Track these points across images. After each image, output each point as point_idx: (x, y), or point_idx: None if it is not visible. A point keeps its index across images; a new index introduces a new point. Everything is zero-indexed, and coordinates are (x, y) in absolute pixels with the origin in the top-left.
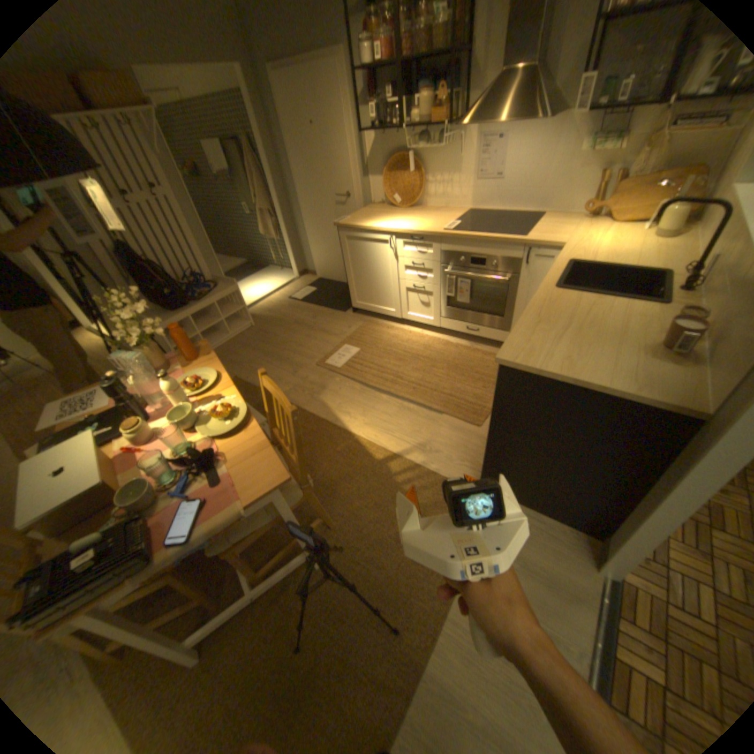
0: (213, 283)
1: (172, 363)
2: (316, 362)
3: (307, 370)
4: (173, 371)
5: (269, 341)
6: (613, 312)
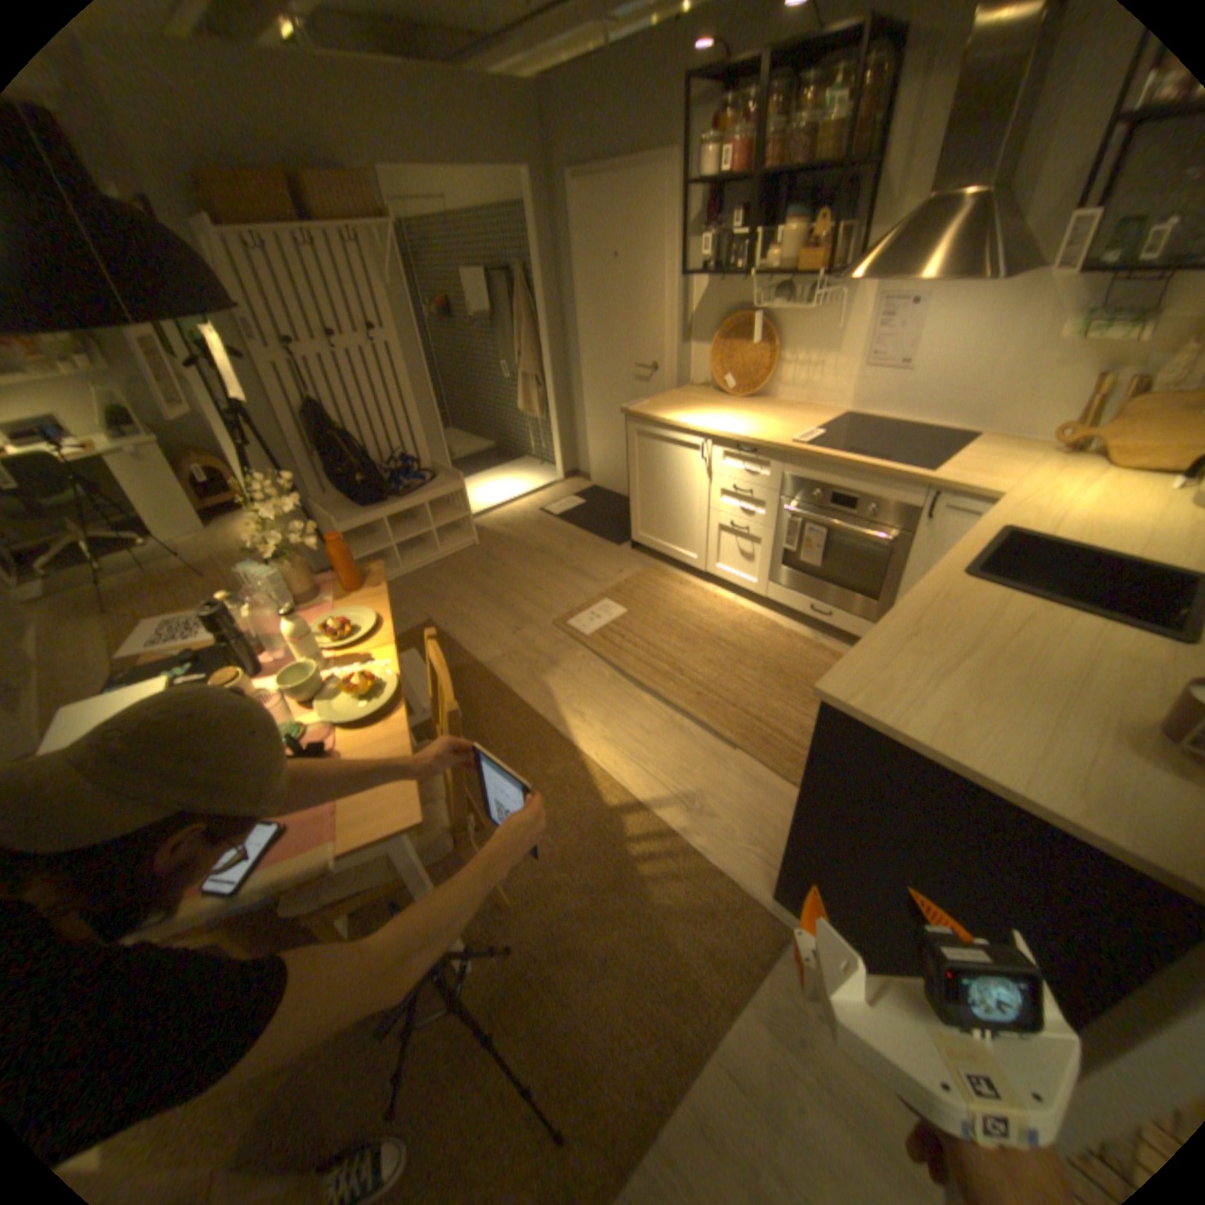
0: (432, 474)
1: (325, 592)
2: (555, 620)
3: (538, 630)
4: (321, 605)
5: (494, 573)
6: (1070, 641)
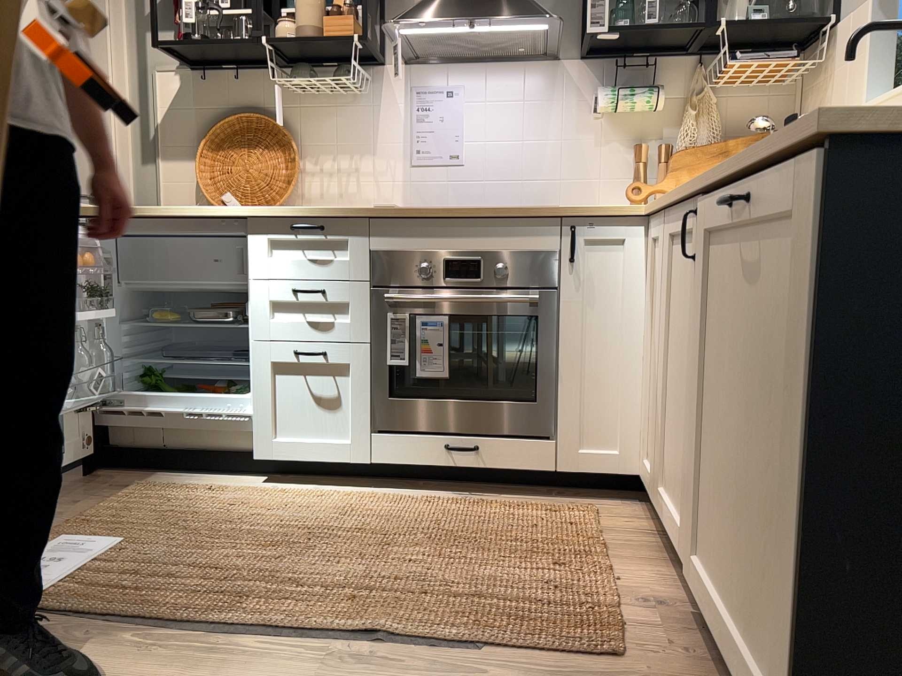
0: None
1: None
2: None
3: None
4: None
5: None
6: None
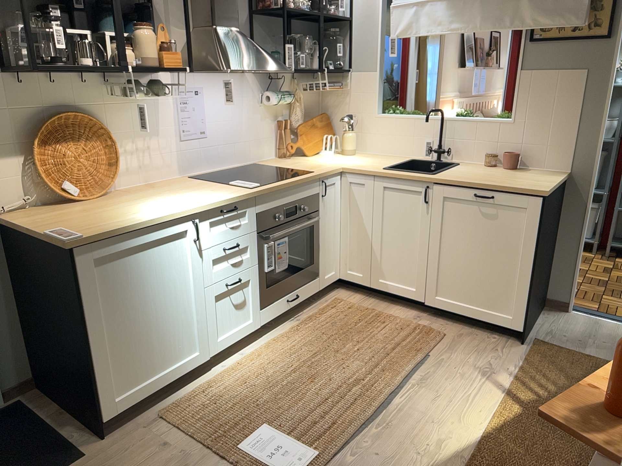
0: None
1: None
2: None
3: None
4: None
5: None
6: (470, 171)
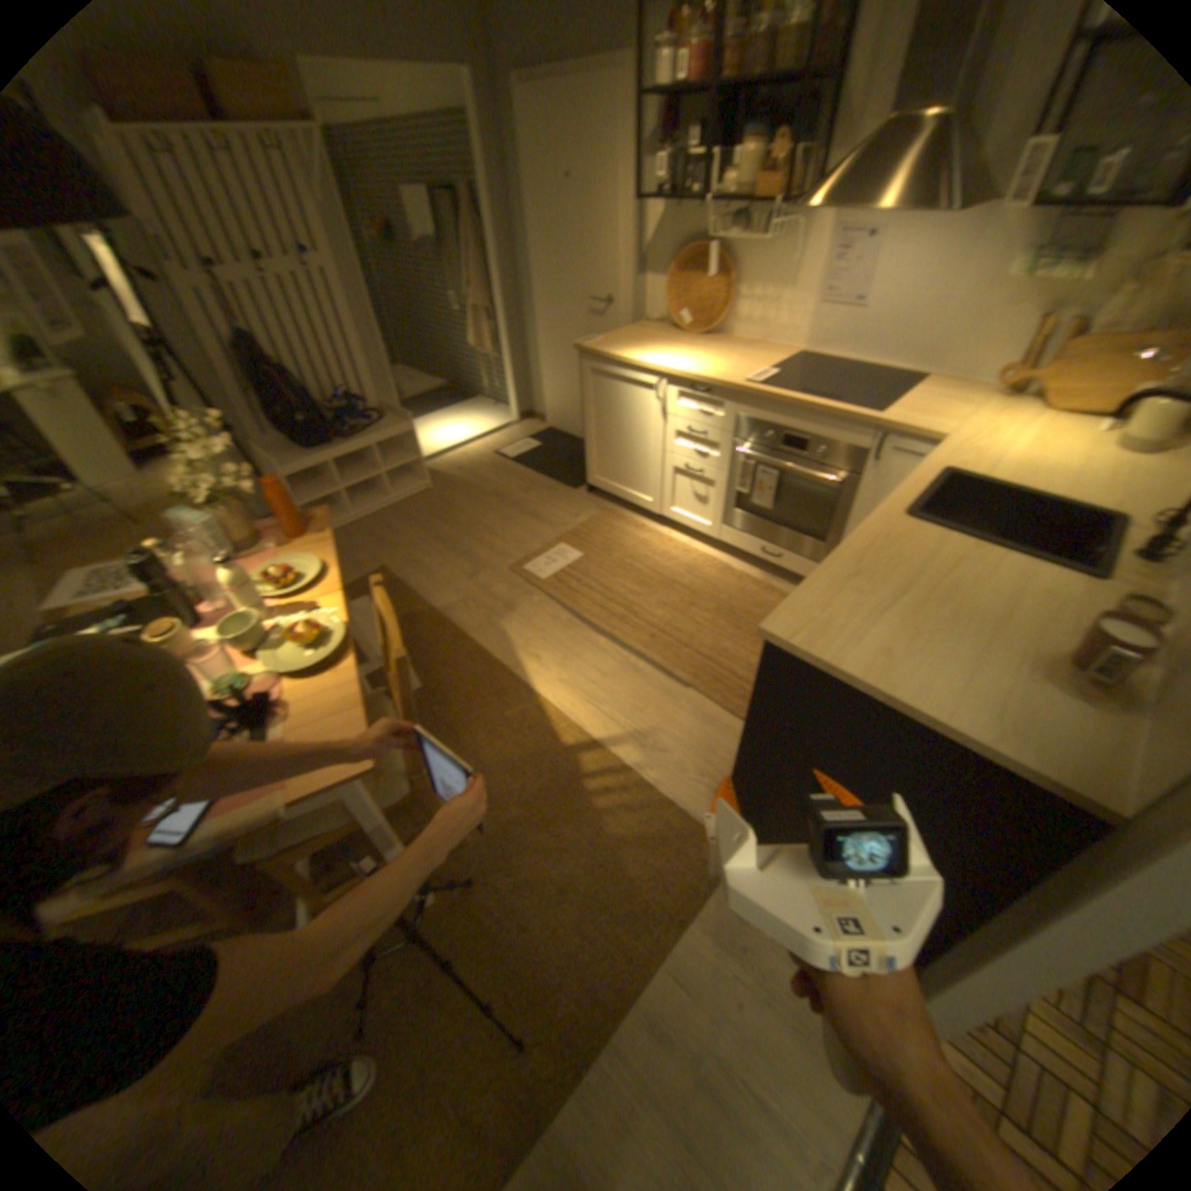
0: (376, 414)
1: (262, 539)
2: (509, 565)
3: (492, 576)
4: (258, 553)
5: (446, 519)
6: (996, 578)
